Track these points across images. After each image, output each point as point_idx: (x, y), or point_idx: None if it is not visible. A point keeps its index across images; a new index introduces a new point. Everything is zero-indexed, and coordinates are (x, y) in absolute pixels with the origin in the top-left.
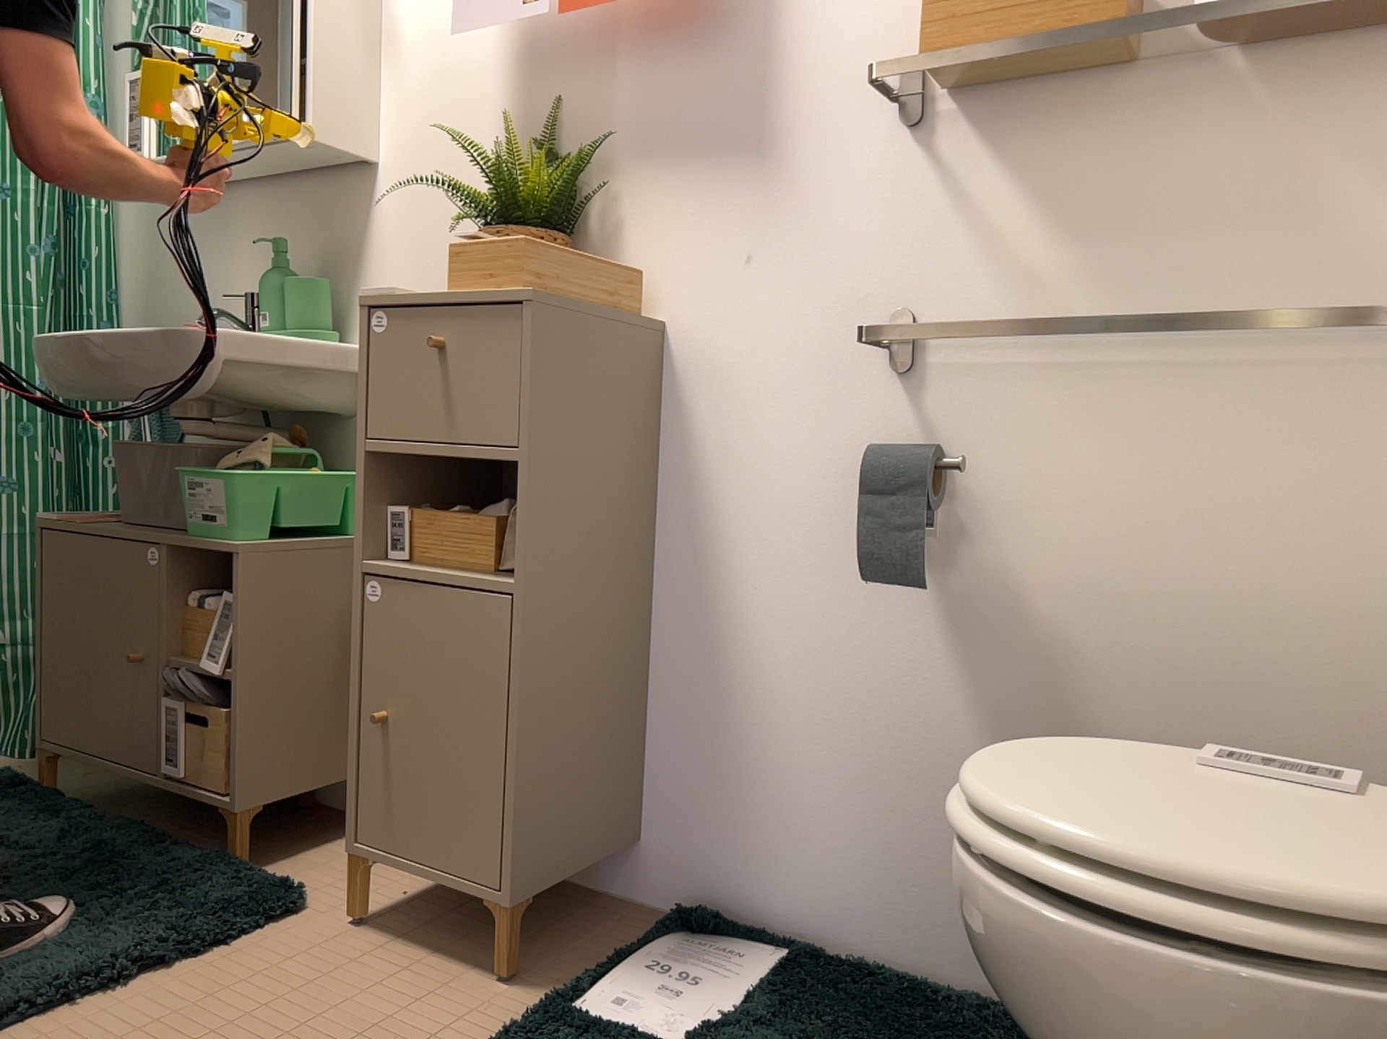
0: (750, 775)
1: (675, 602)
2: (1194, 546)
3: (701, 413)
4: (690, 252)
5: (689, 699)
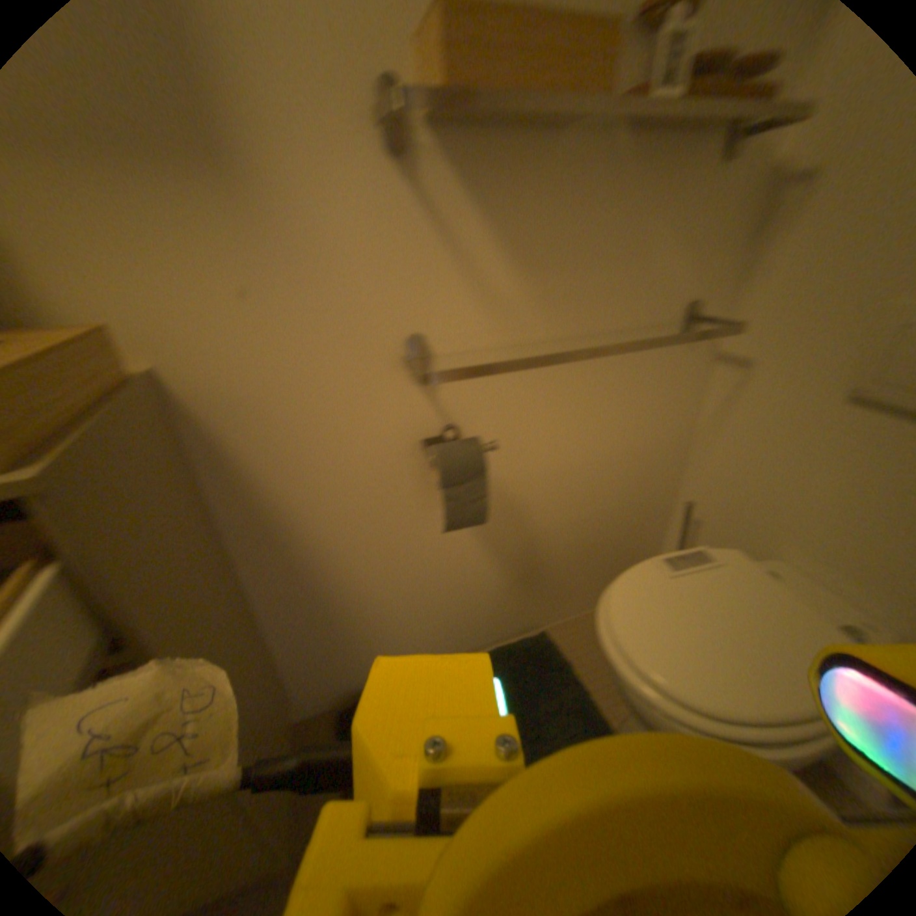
0: (367, 634)
1: (276, 578)
2: (592, 442)
3: (247, 444)
4: (166, 284)
5: (309, 622)
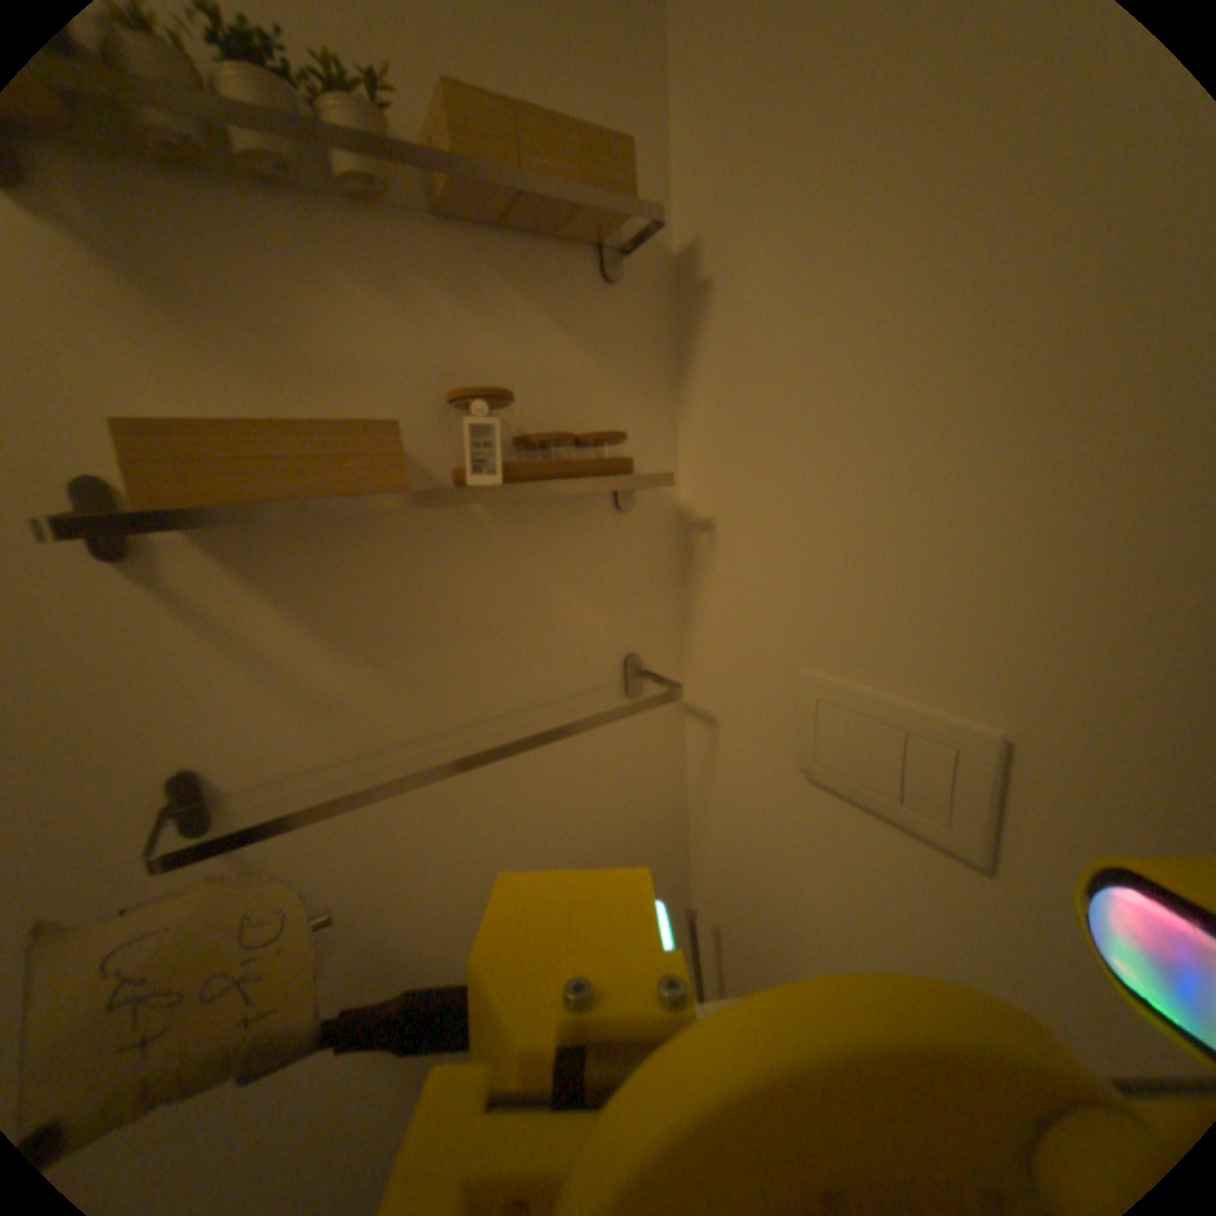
0: None
1: None
2: (527, 852)
3: None
4: None
5: None
